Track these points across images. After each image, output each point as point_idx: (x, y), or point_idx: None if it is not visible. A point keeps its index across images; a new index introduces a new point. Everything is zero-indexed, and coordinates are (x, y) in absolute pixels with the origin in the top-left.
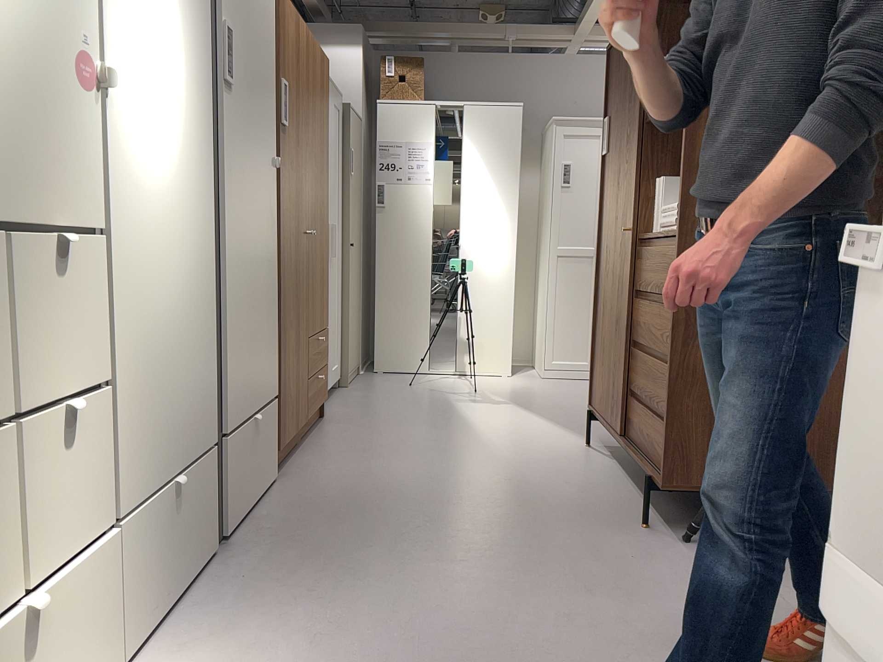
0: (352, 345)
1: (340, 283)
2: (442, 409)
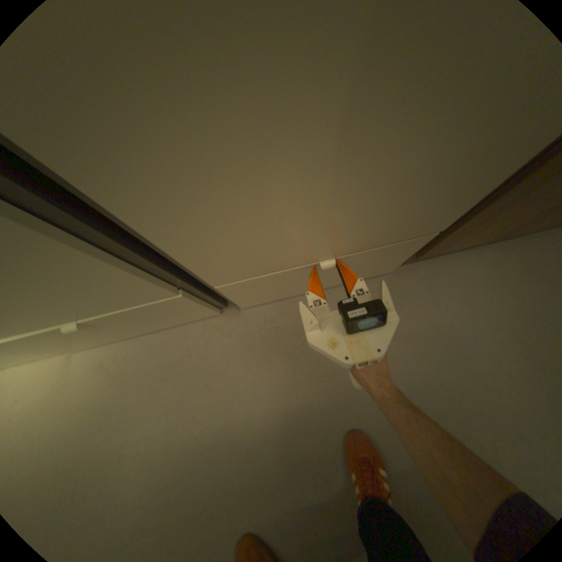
0: None
1: None
2: None
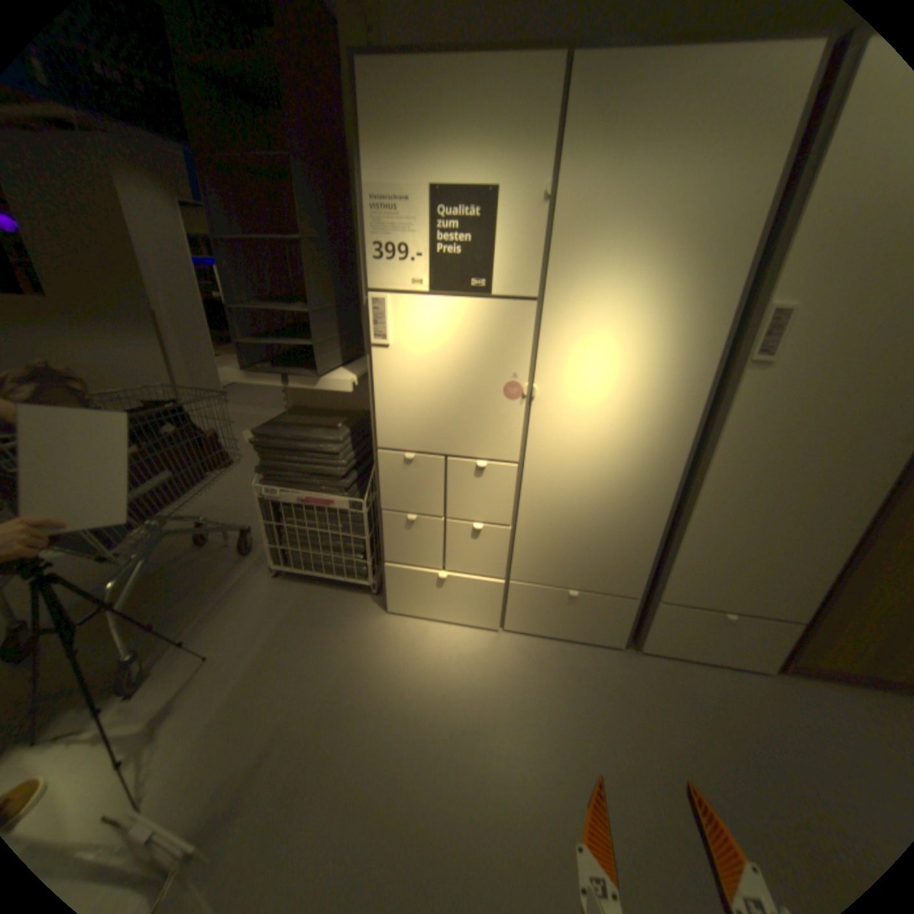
0: None
1: None
2: None
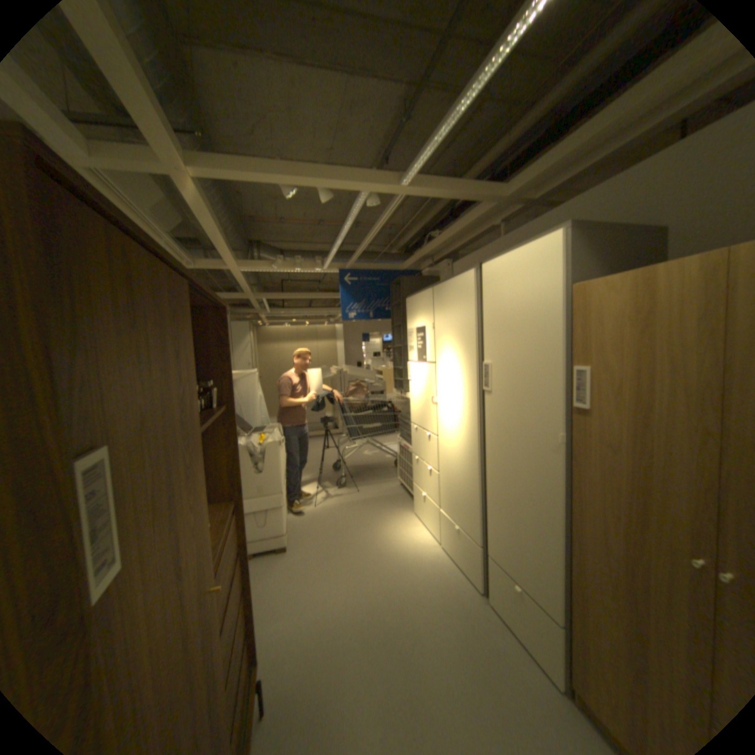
0: None
1: None
2: None
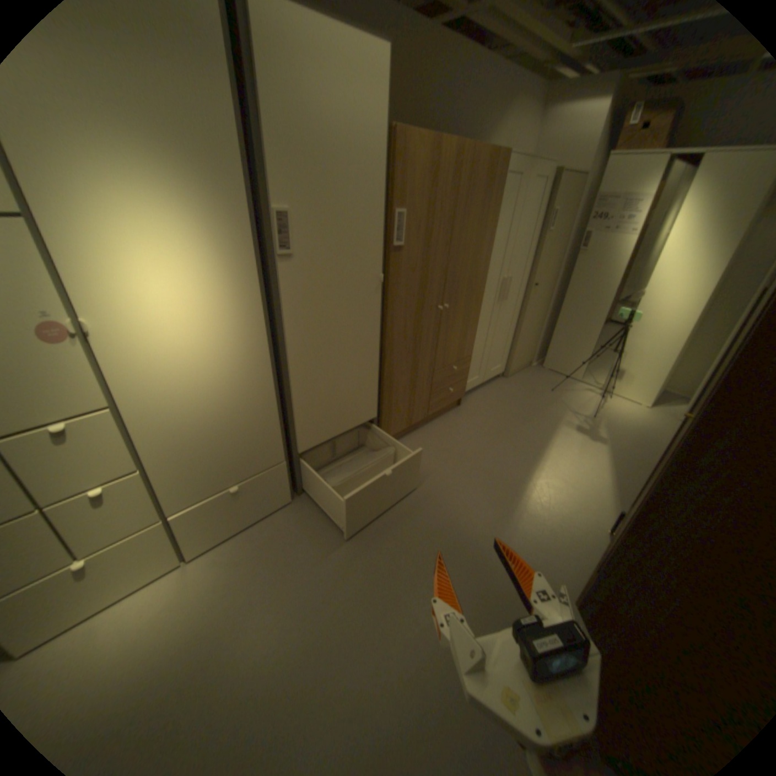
0: (523, 352)
1: (517, 313)
2: (543, 428)
